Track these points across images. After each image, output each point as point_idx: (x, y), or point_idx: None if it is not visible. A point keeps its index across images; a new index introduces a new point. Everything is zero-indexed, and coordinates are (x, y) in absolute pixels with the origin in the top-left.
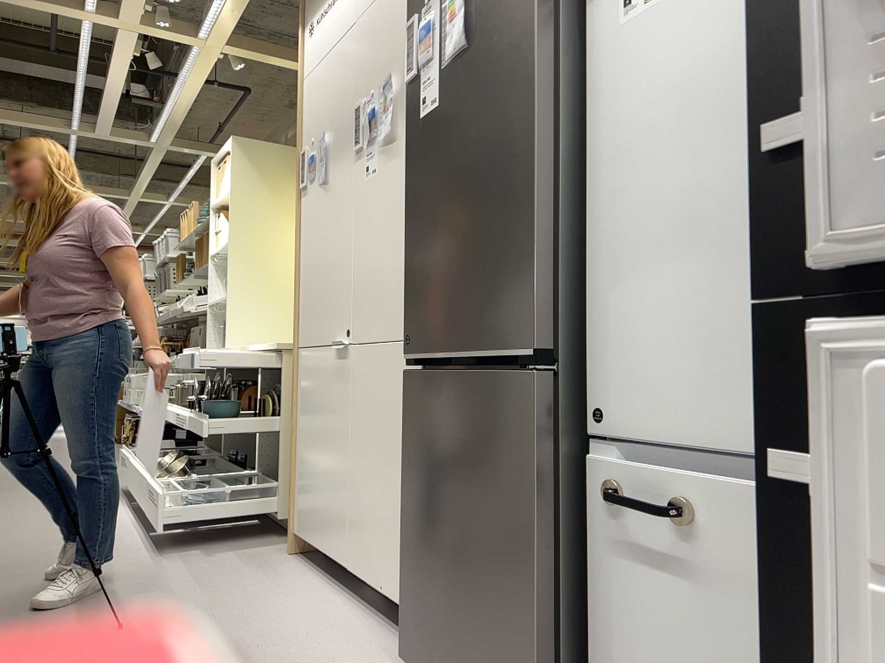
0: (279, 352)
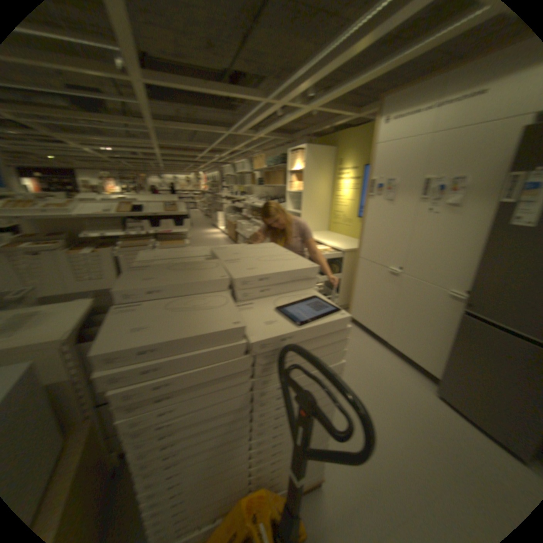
0: (340, 250)
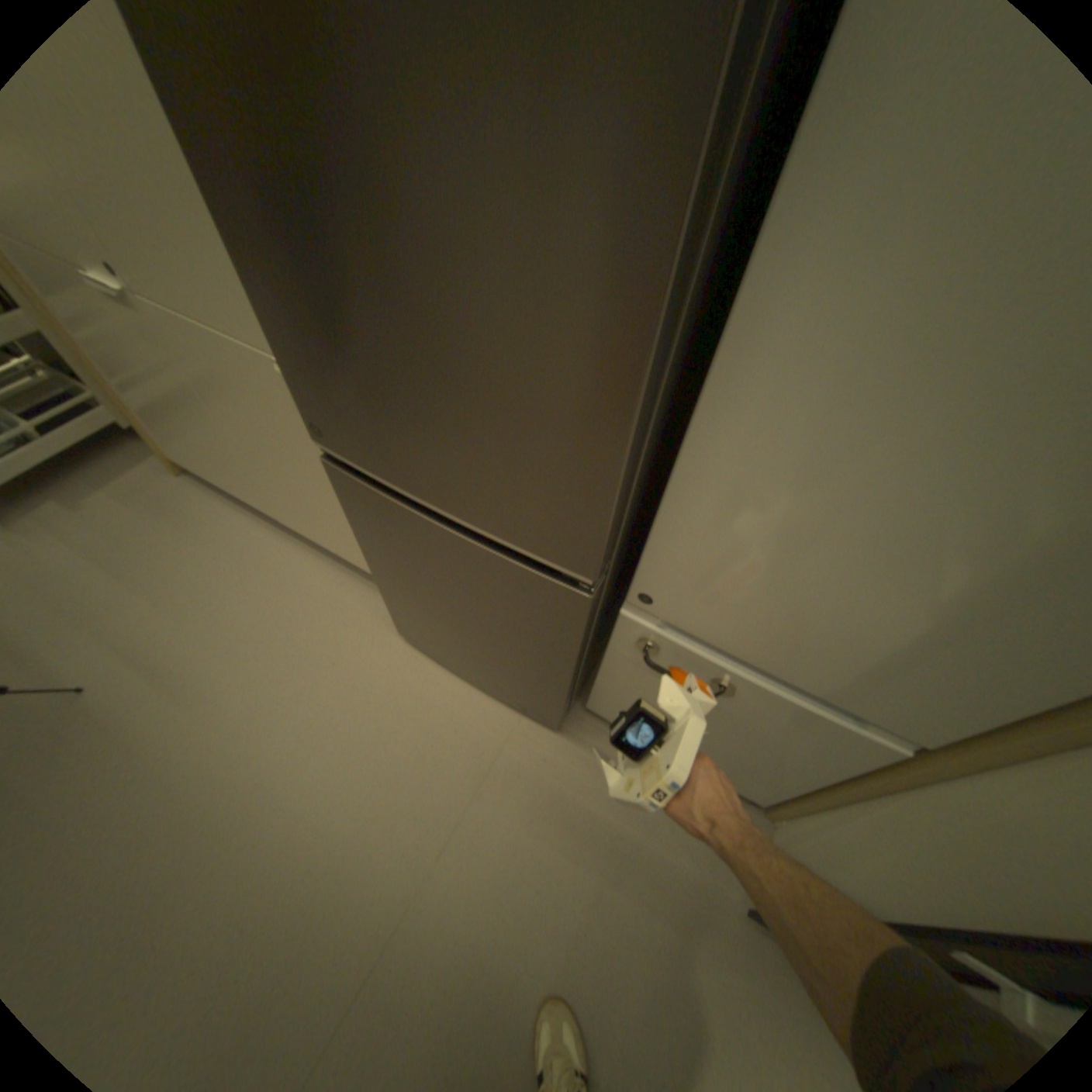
0: None
